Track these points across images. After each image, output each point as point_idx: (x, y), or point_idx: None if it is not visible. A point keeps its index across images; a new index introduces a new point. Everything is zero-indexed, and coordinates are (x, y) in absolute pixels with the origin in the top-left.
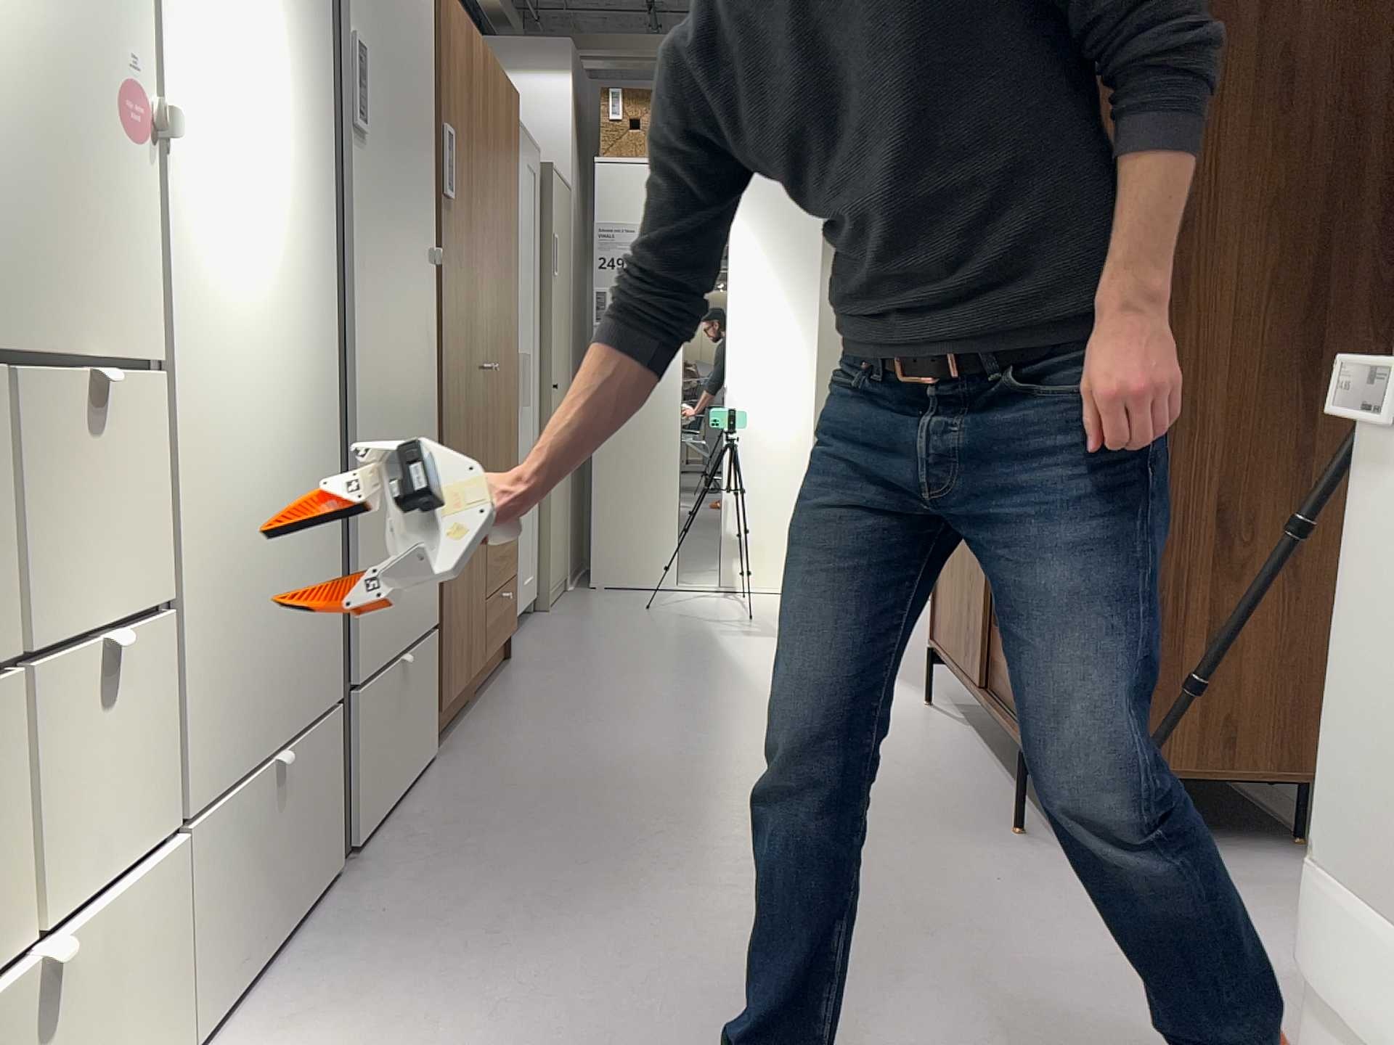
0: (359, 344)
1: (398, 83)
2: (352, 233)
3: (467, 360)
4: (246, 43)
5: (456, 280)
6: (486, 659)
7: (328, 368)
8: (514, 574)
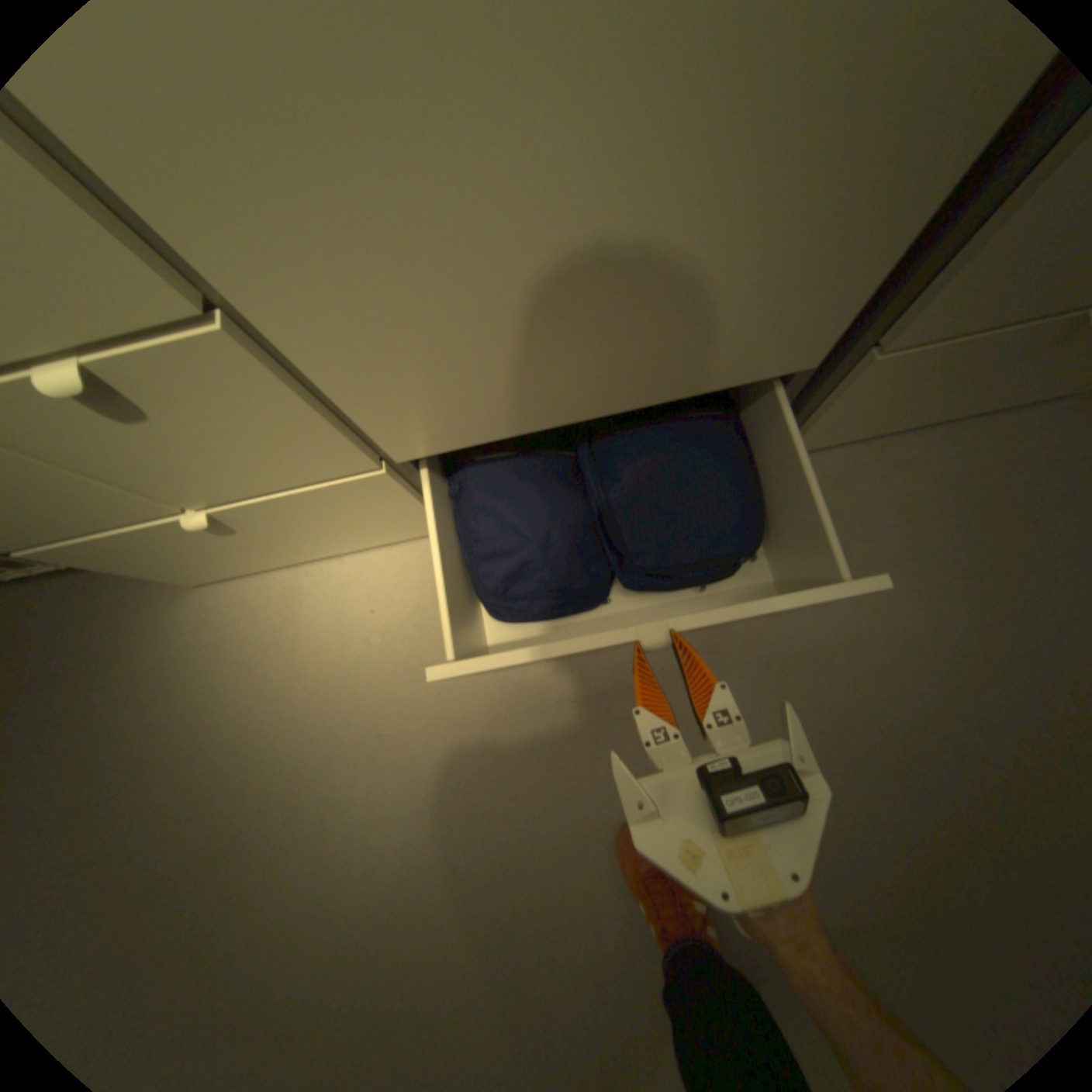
0: None
1: None
2: None
3: None
4: None
5: None
6: None
7: None
8: None
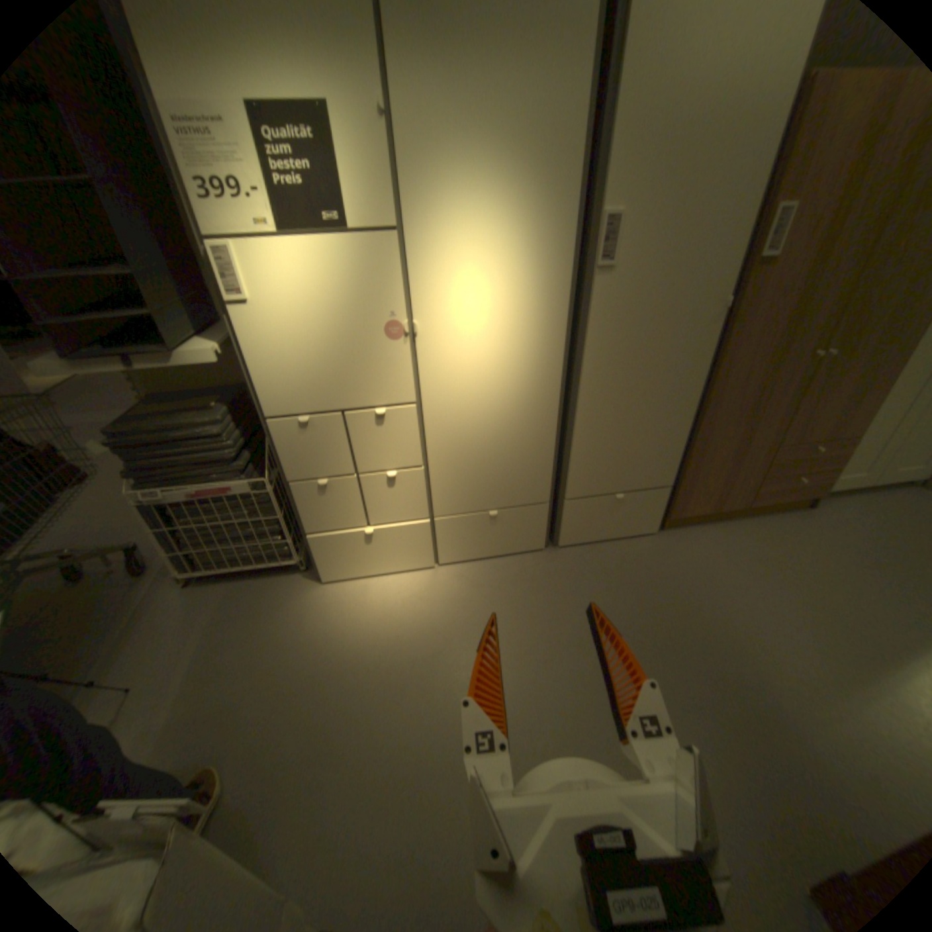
0: (592, 372)
1: (689, 209)
2: (592, 322)
3: (778, 354)
4: (483, 271)
5: (772, 307)
6: (757, 506)
7: (561, 385)
8: (839, 469)
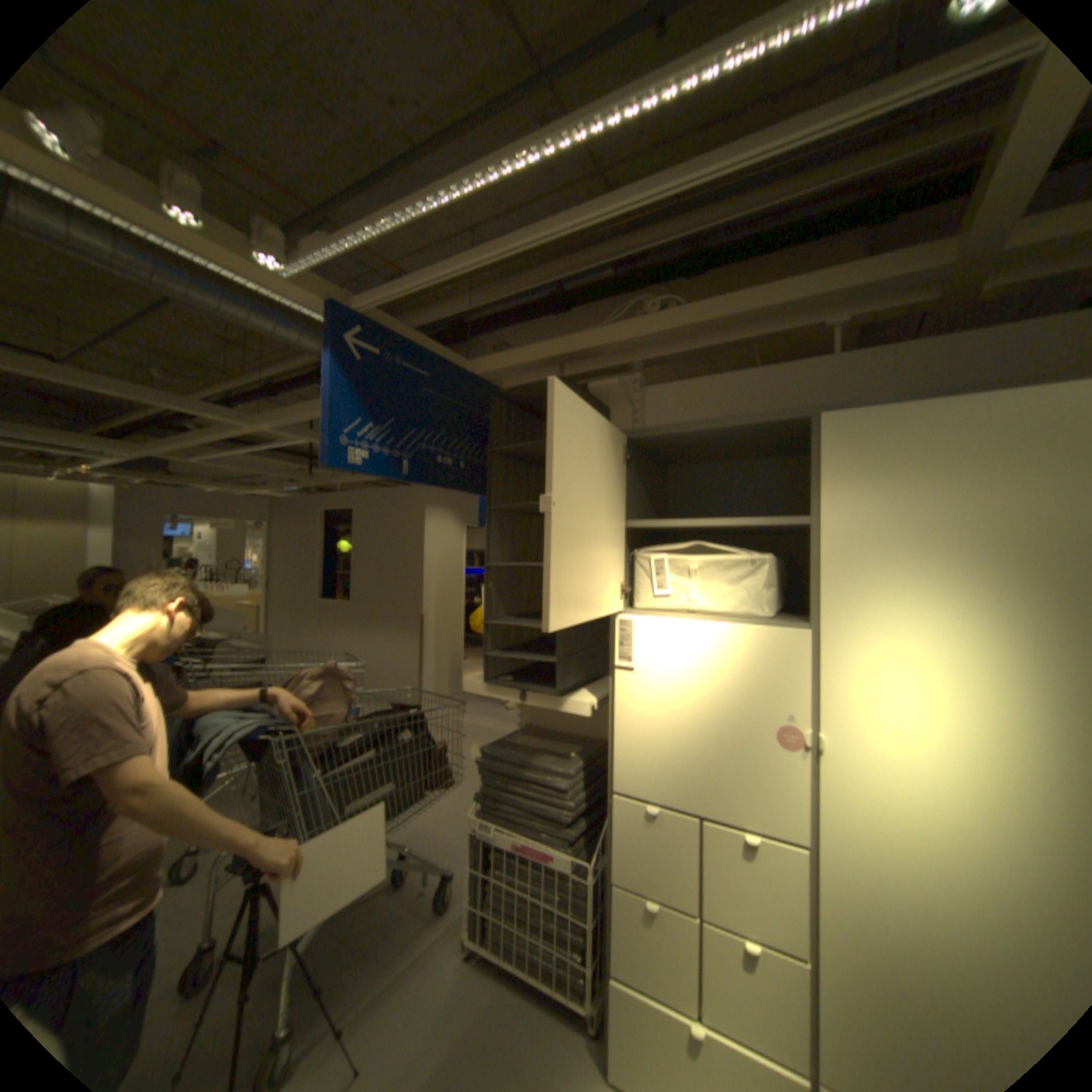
0: None
1: None
2: None
3: None
4: (941, 694)
5: None
6: None
7: None
8: None
